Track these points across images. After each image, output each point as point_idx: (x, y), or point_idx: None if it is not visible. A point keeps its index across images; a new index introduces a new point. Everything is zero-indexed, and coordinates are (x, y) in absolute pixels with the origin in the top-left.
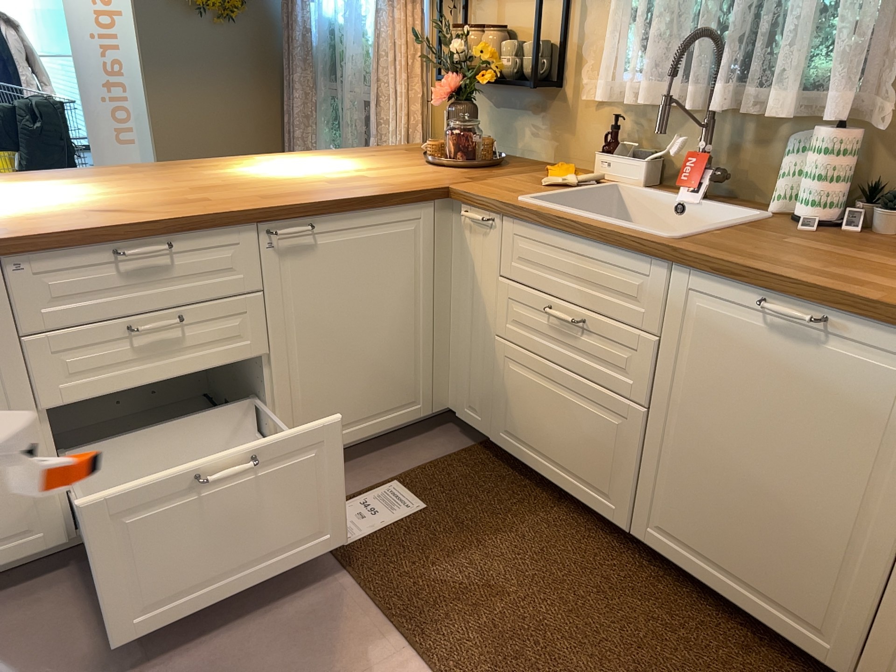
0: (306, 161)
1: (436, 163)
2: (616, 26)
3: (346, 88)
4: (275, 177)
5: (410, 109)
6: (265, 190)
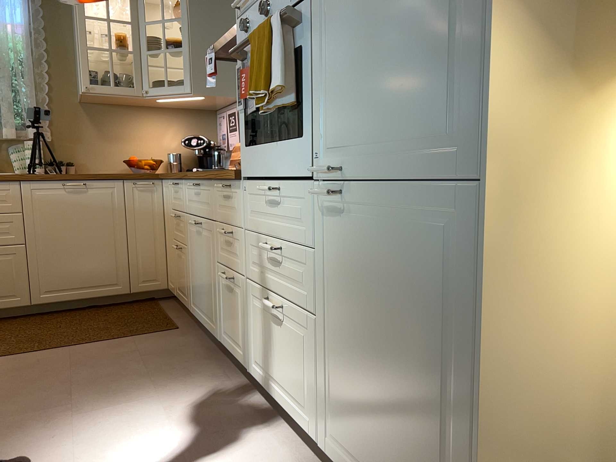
0: None
1: None
2: None
3: None
4: None
5: None
6: None
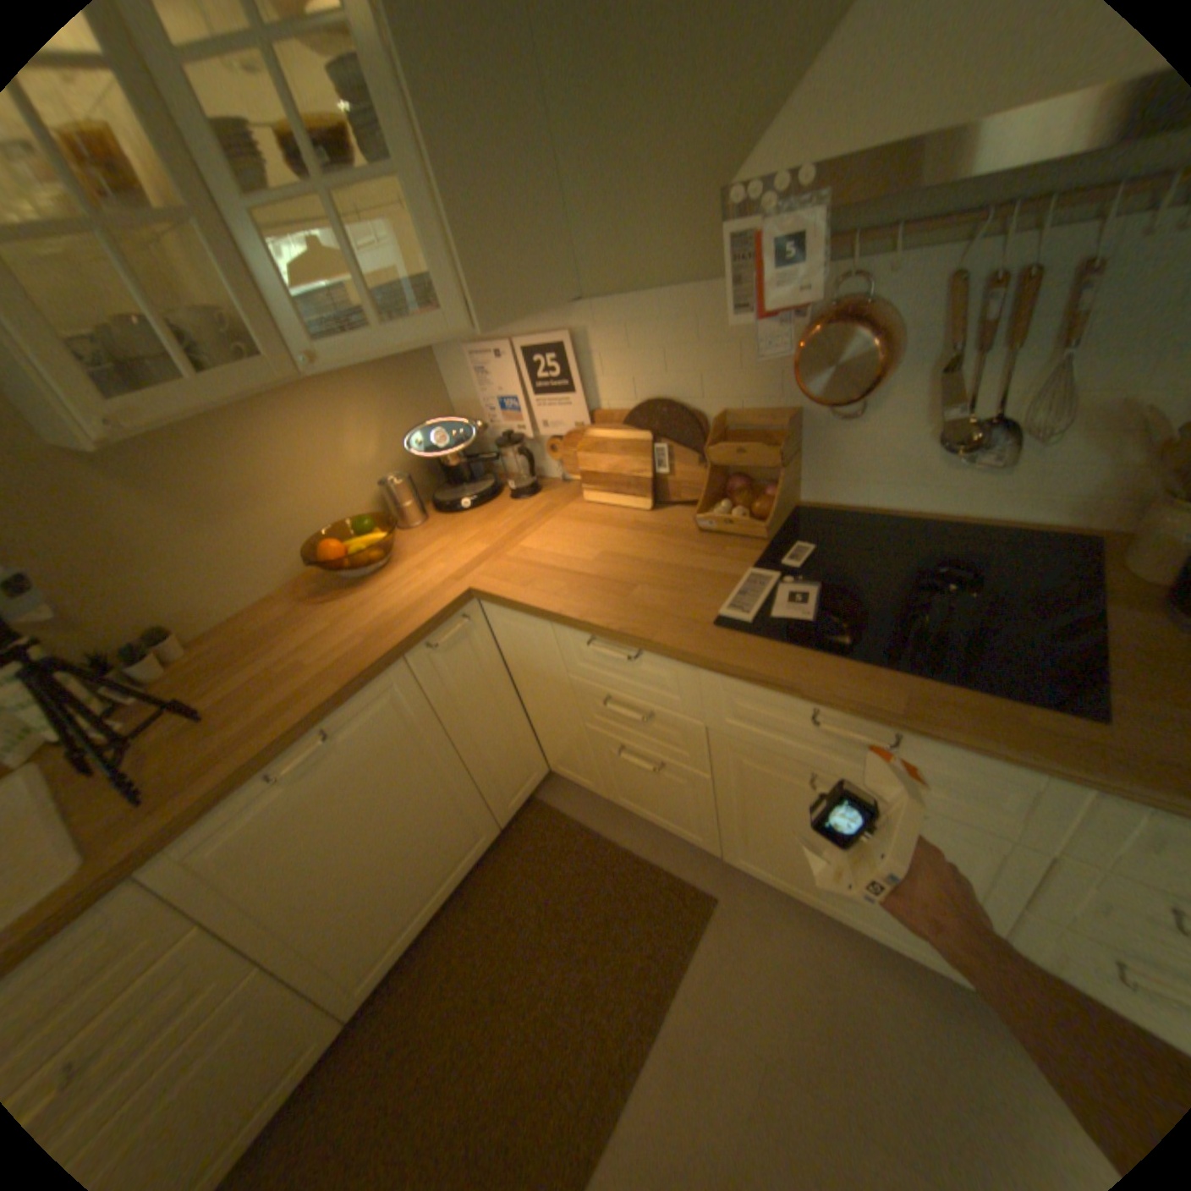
0: None
1: None
2: None
3: None
4: None
5: None
6: None
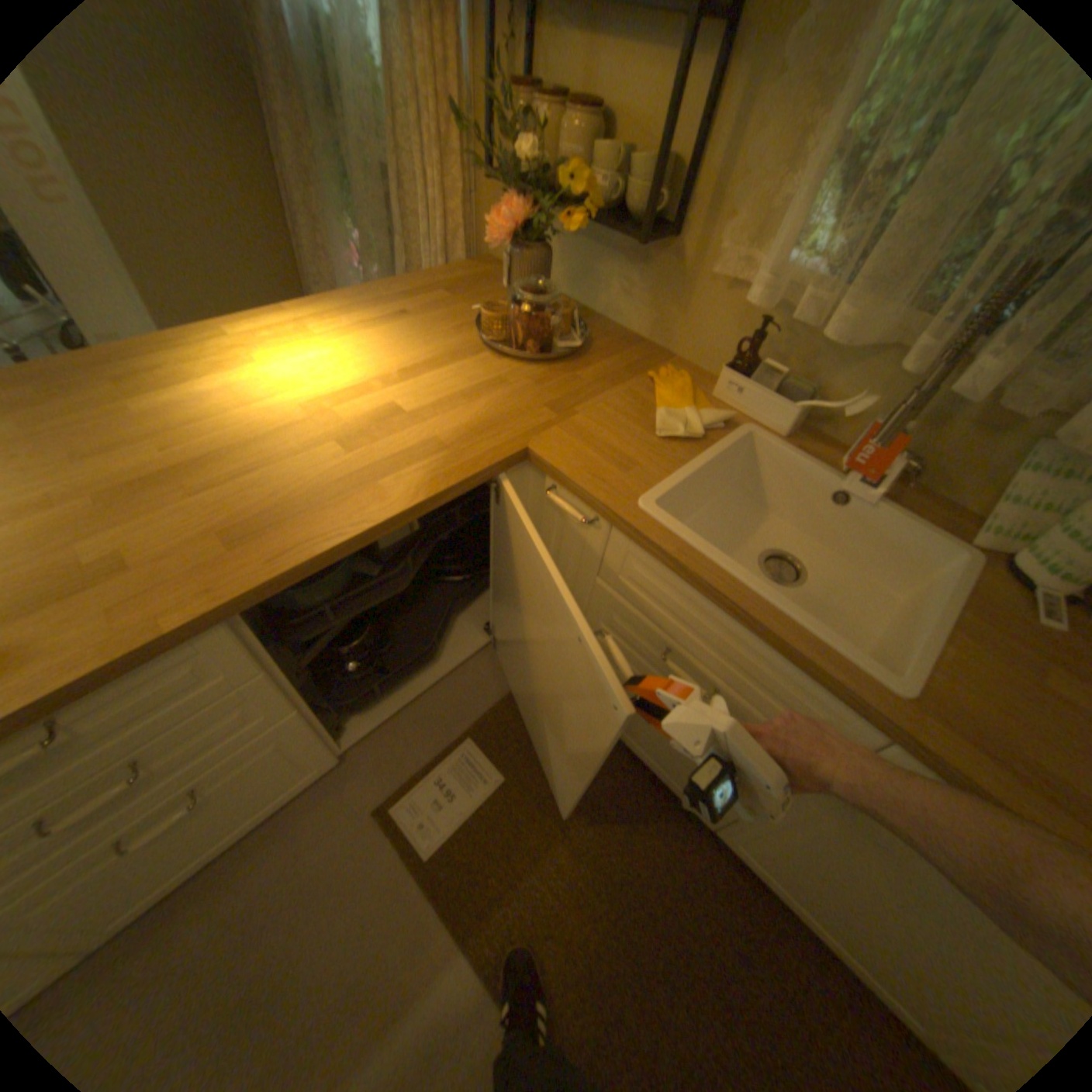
0: (304, 339)
1: (497, 349)
2: (830, 172)
3: (352, 134)
4: (251, 422)
5: (448, 206)
6: (232, 492)
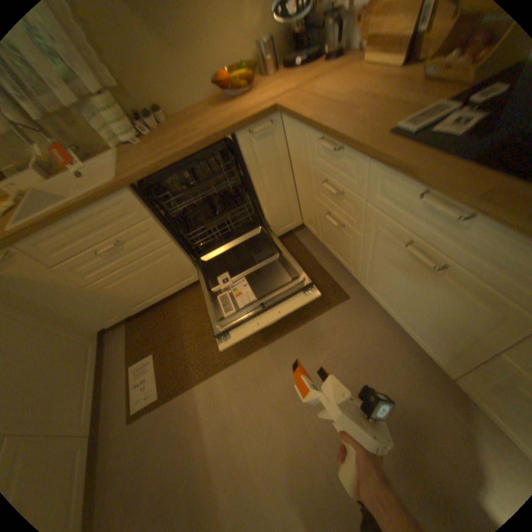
0: None
1: None
2: None
3: None
4: None
5: None
6: None
